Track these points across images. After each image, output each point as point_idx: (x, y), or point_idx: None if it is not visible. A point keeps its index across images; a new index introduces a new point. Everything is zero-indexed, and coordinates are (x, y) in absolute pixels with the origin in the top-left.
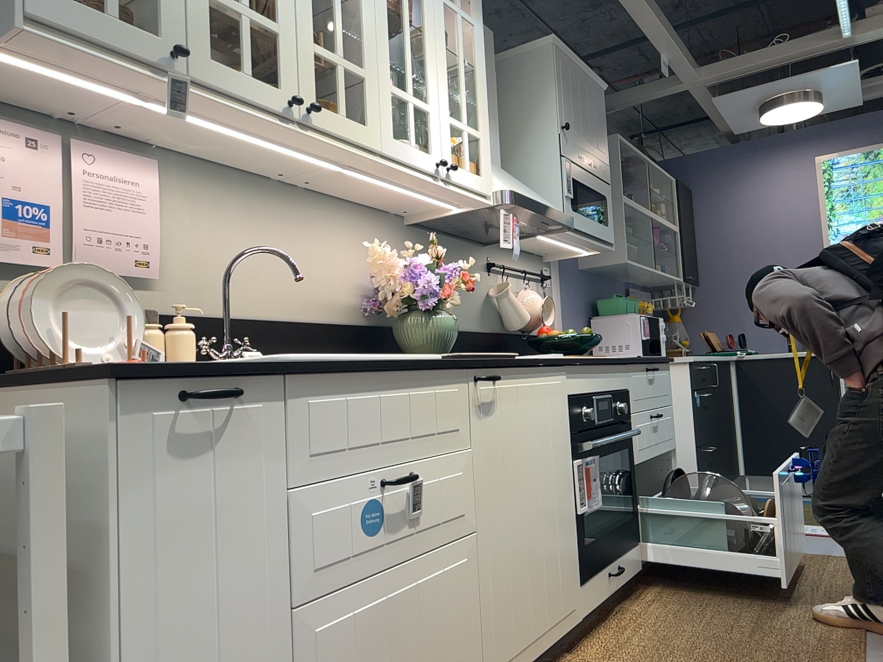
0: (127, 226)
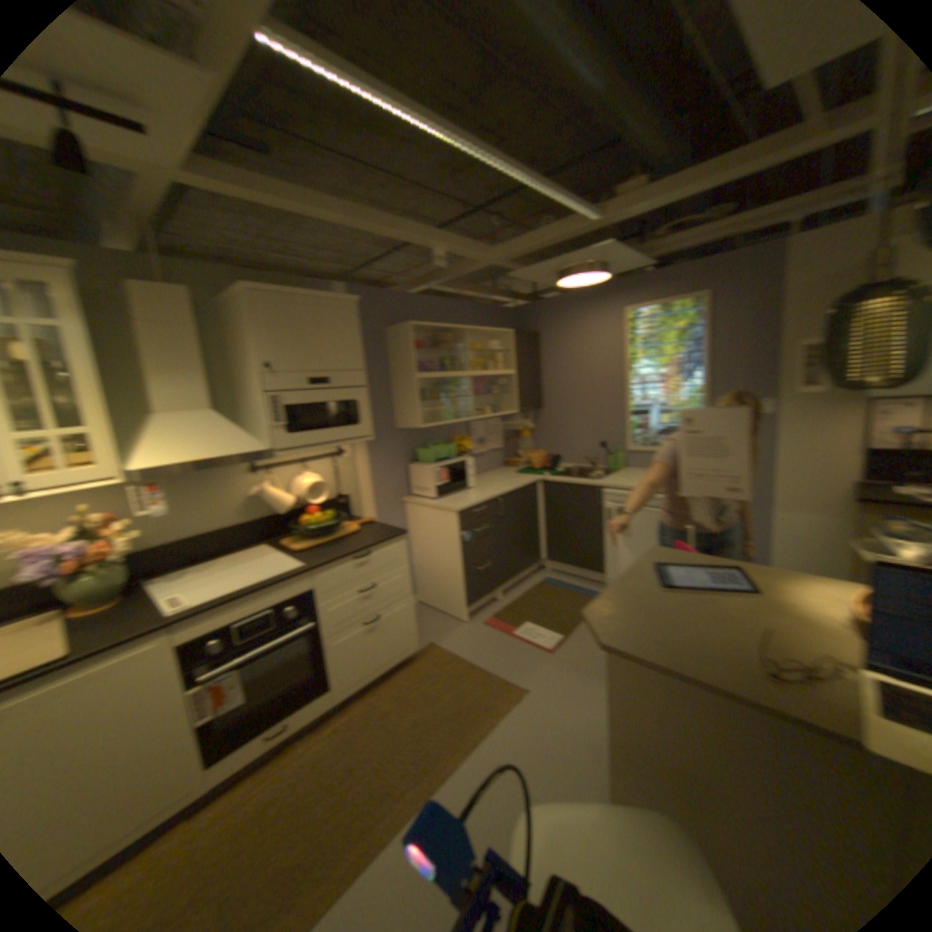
0: None
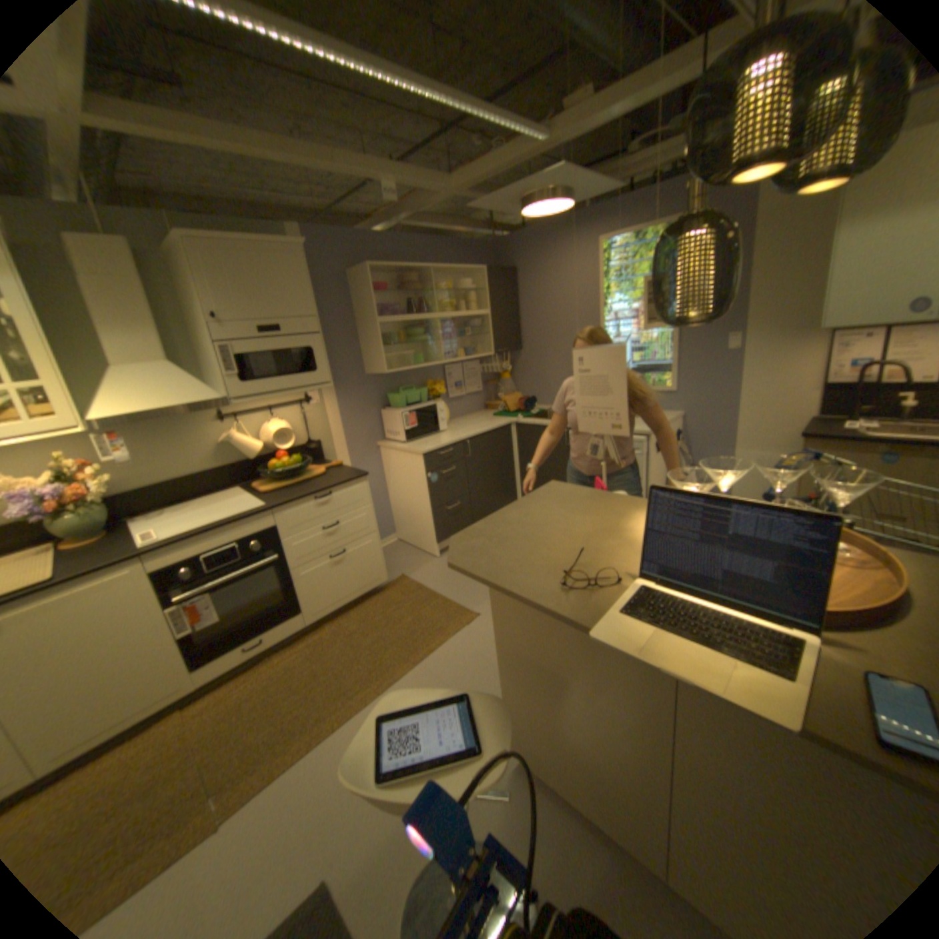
0: None
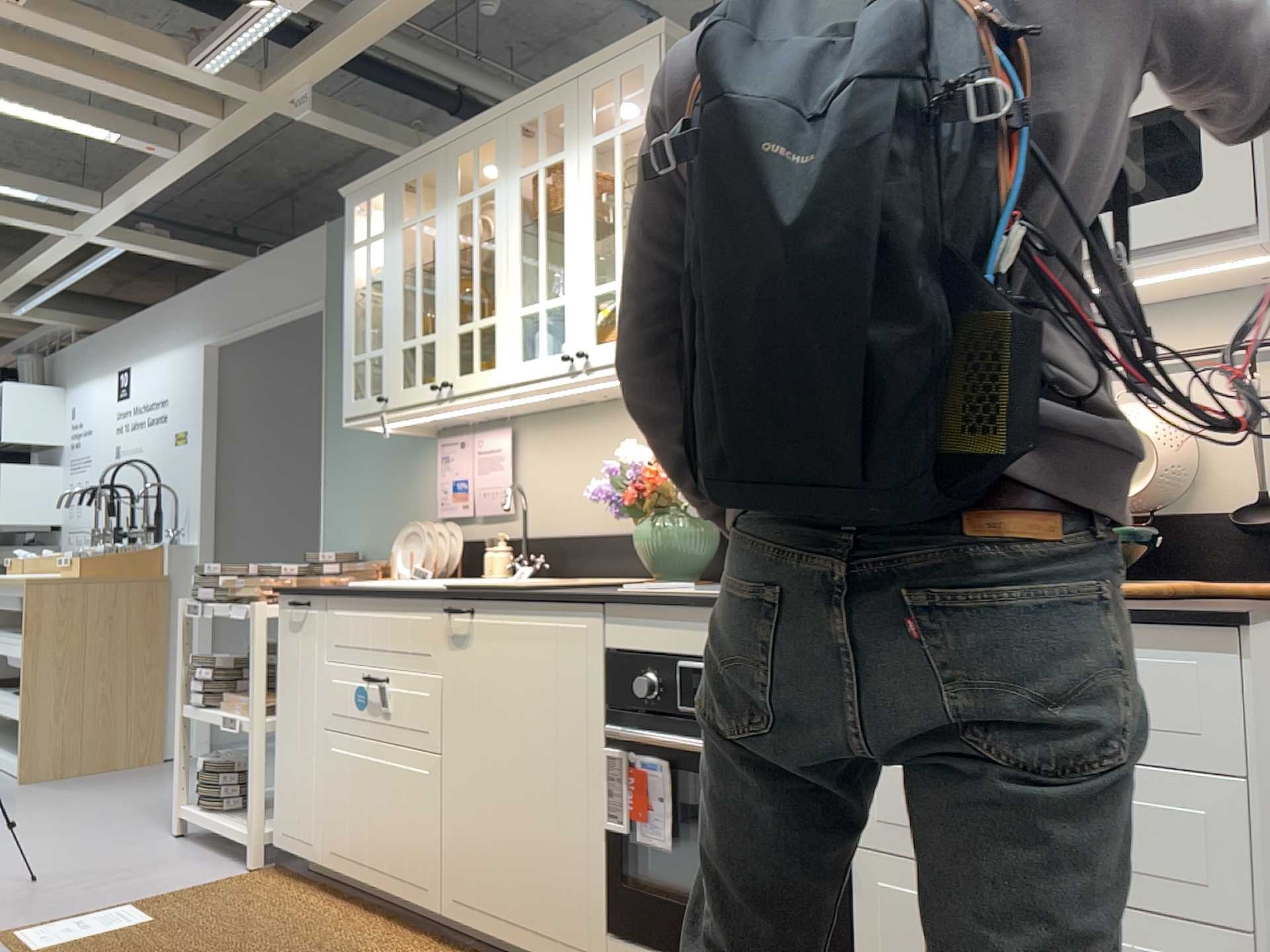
0: (494, 480)
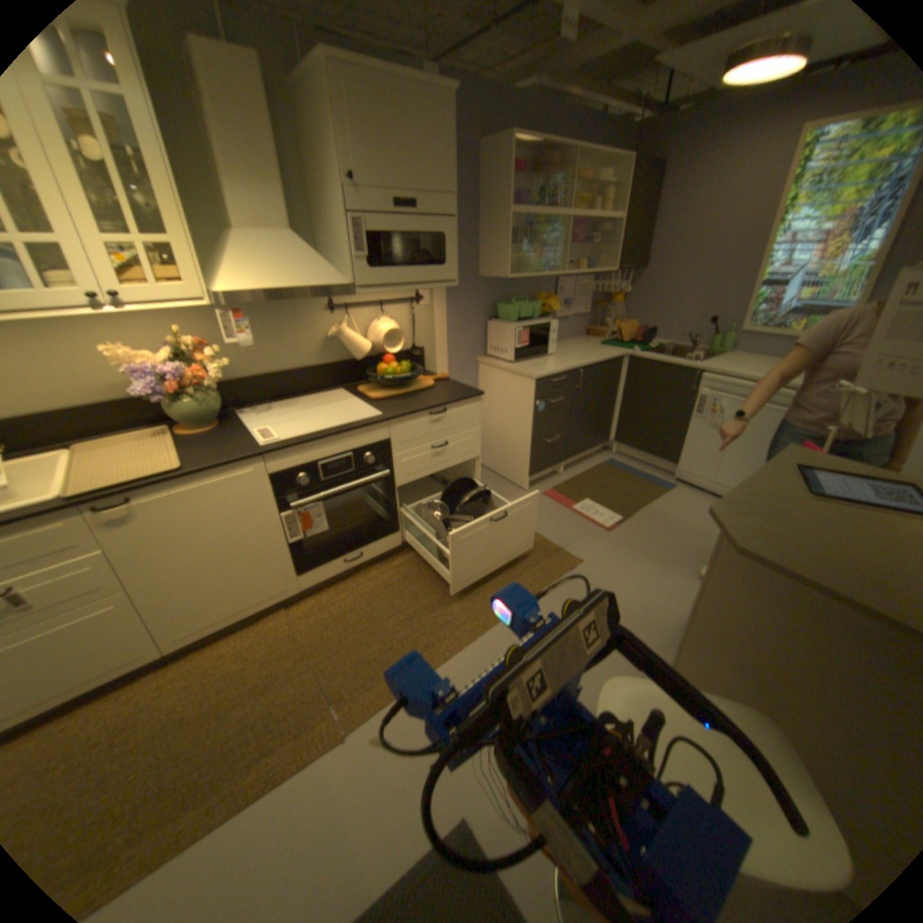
0: None
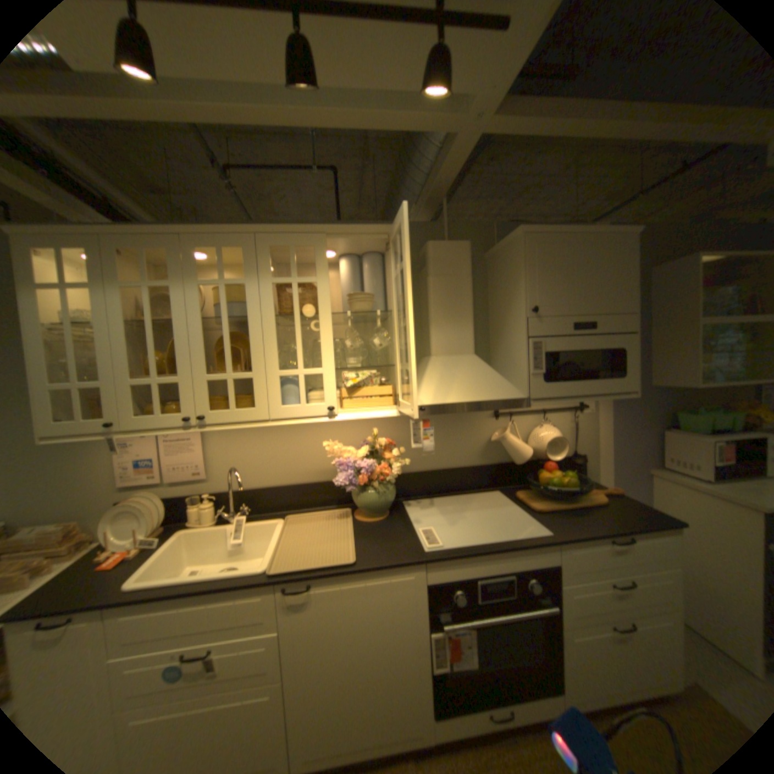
0: (185, 460)
